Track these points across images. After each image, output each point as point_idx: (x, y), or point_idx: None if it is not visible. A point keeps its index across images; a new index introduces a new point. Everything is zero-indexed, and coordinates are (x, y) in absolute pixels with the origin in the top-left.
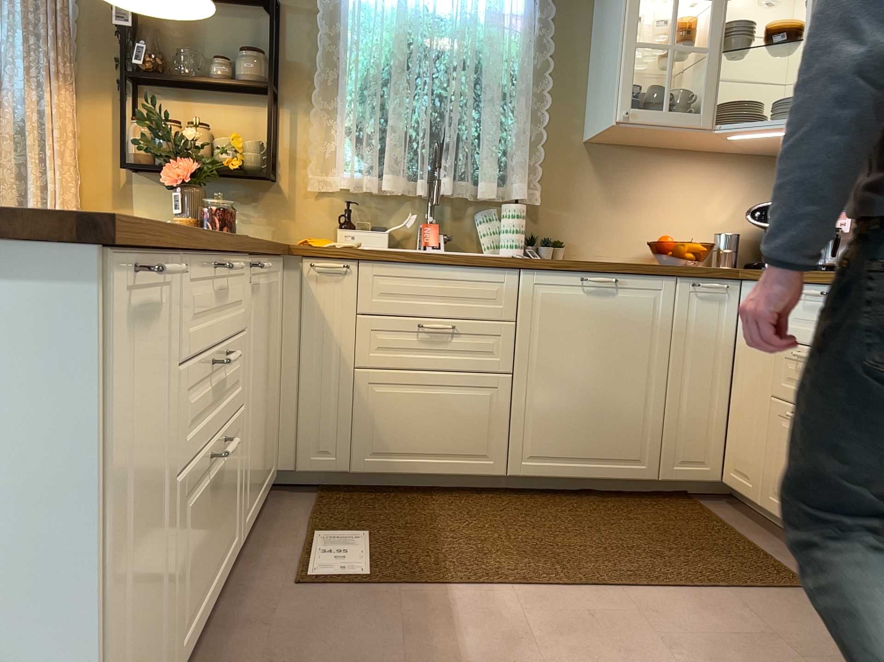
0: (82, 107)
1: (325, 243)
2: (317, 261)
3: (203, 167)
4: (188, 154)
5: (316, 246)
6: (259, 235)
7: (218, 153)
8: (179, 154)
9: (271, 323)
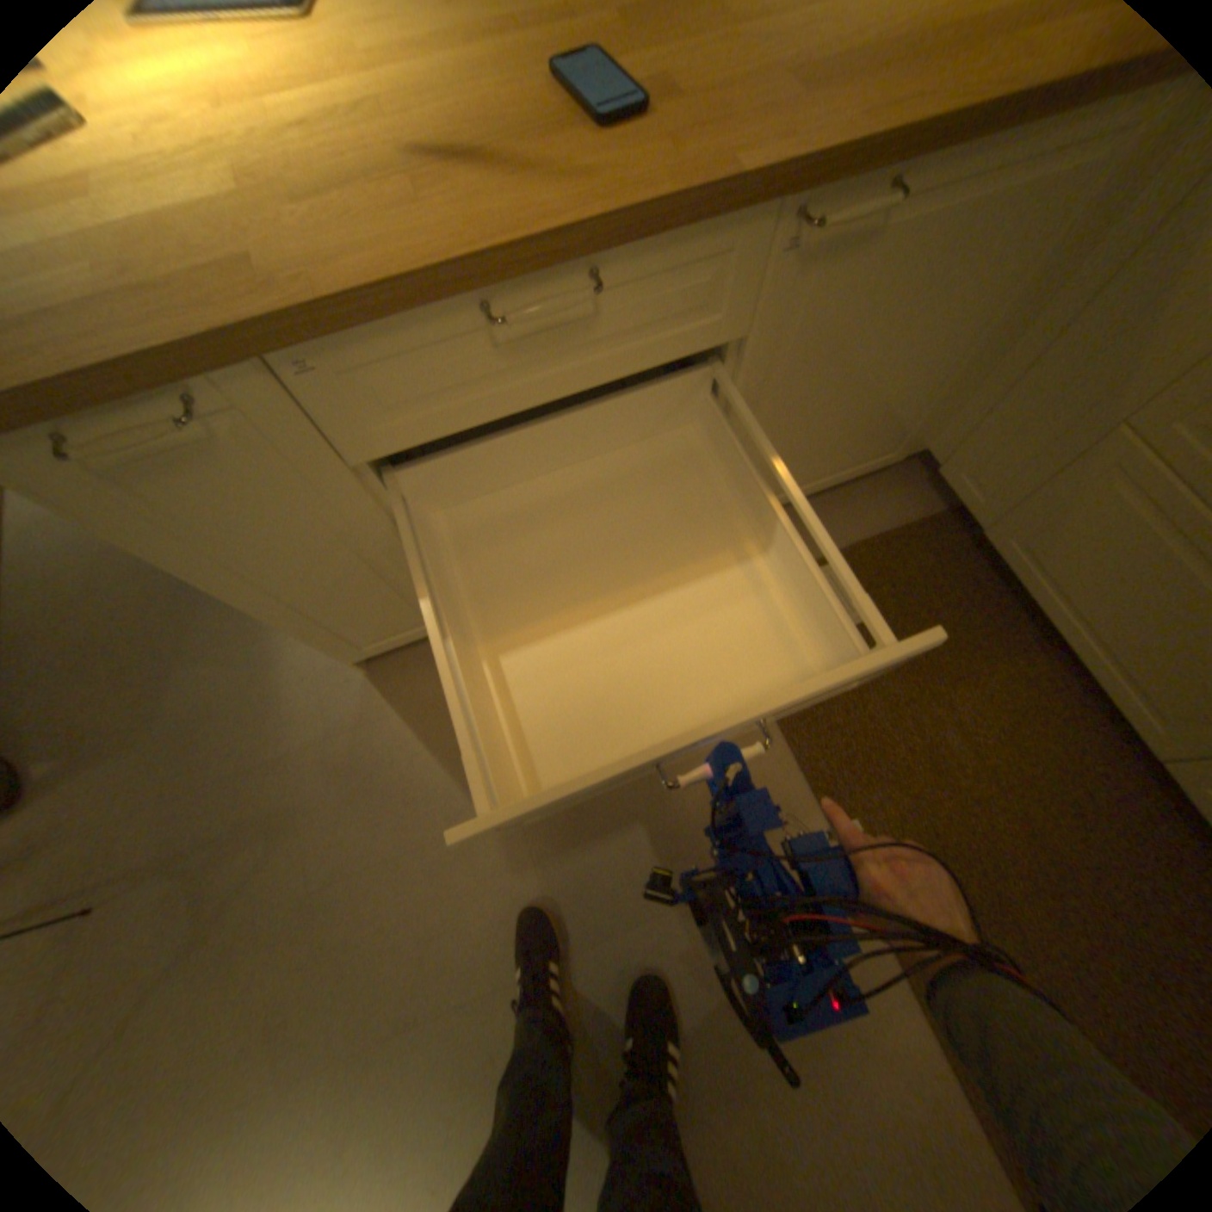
0: None
1: None
2: None
3: None
4: None
5: None
6: None
7: None
8: None
9: (989, 272)
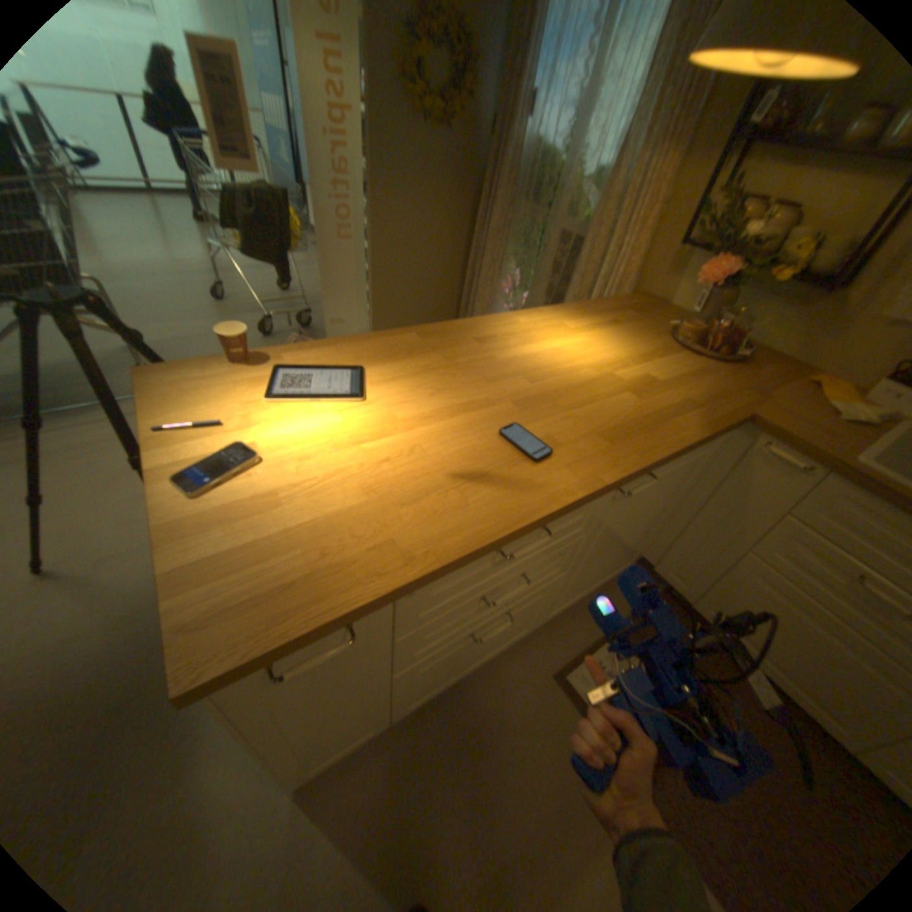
0: (685, 163)
1: (842, 398)
2: (782, 445)
3: (758, 259)
4: (740, 251)
5: (797, 425)
6: (785, 341)
7: (787, 244)
8: (732, 246)
9: (675, 490)
